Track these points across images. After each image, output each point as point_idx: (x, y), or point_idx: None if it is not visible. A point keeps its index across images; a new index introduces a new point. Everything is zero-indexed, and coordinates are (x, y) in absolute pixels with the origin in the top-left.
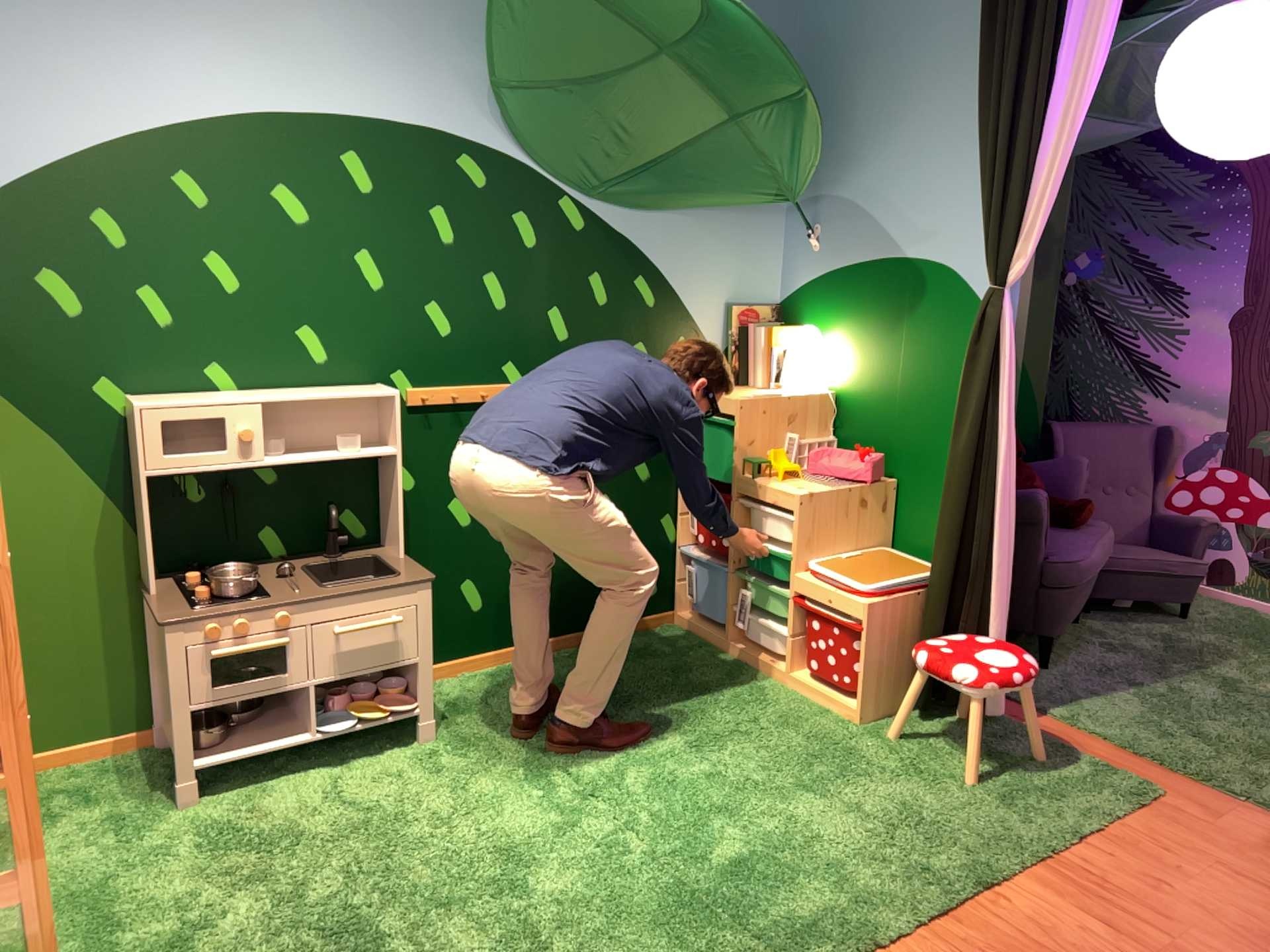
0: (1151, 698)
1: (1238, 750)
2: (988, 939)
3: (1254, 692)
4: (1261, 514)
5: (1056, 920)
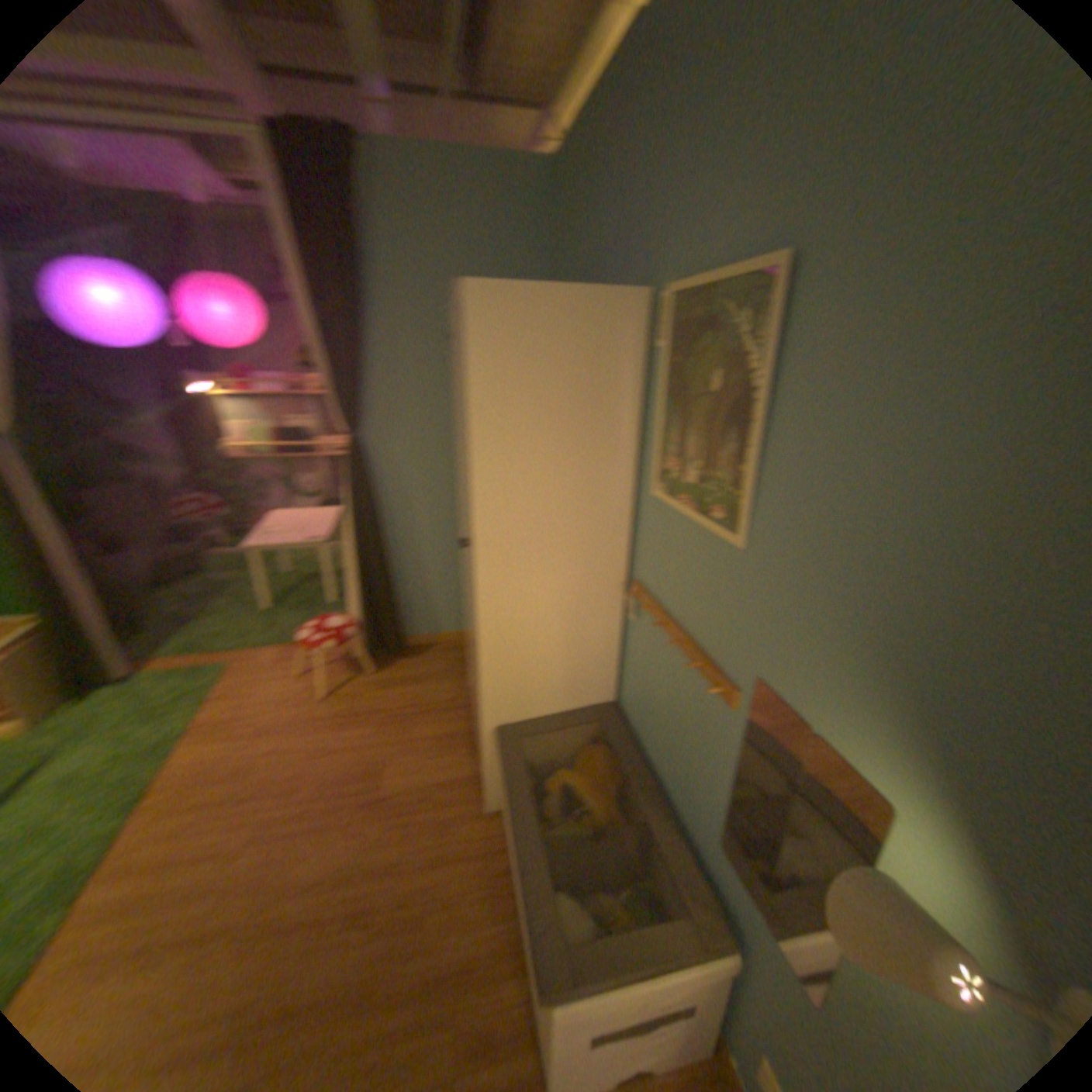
0: (200, 624)
1: (248, 629)
2: (166, 796)
3: (245, 597)
4: (216, 512)
5: (197, 760)
